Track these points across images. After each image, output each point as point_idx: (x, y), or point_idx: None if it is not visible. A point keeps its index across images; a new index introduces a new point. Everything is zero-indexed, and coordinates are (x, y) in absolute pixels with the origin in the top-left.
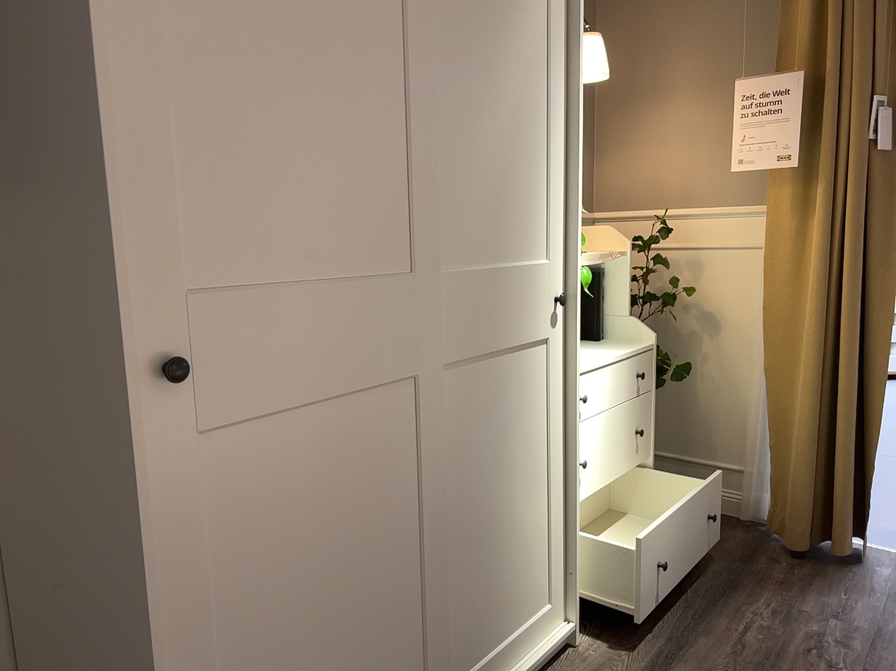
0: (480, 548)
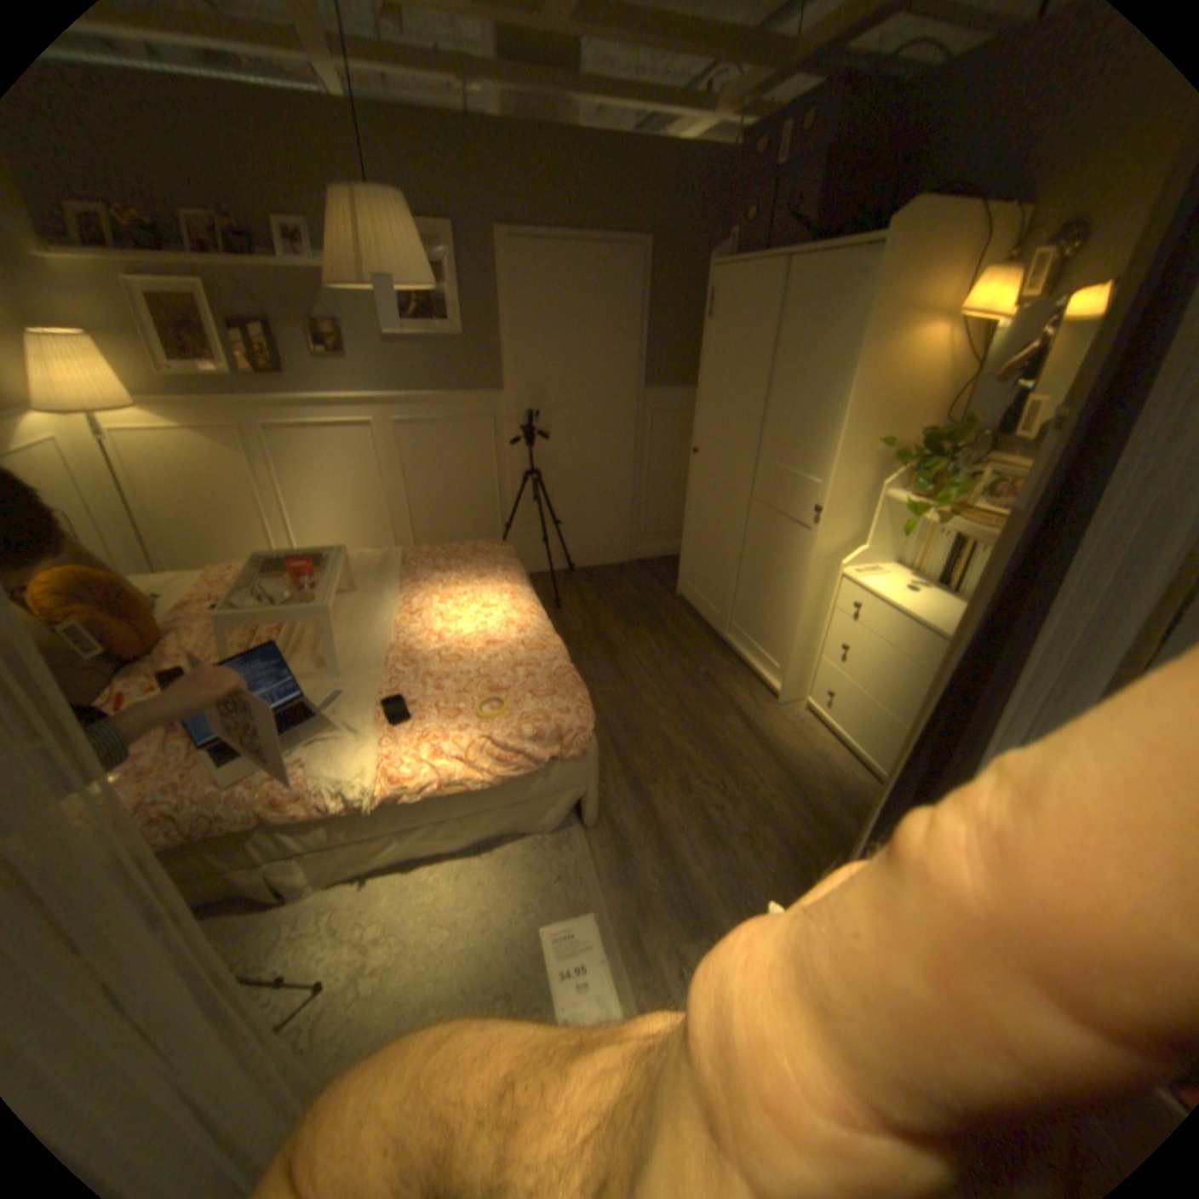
0: (761, 588)
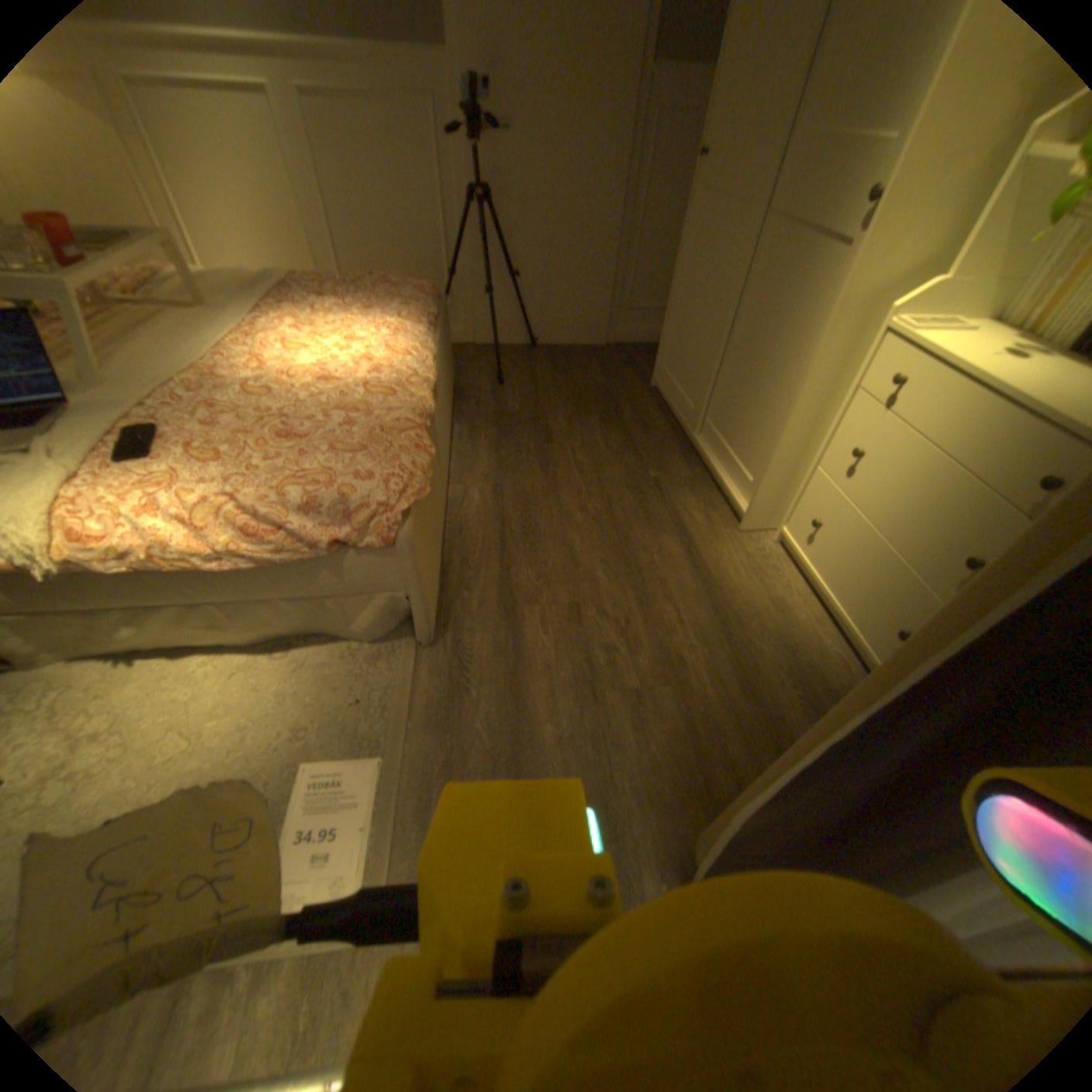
0: (745, 367)
